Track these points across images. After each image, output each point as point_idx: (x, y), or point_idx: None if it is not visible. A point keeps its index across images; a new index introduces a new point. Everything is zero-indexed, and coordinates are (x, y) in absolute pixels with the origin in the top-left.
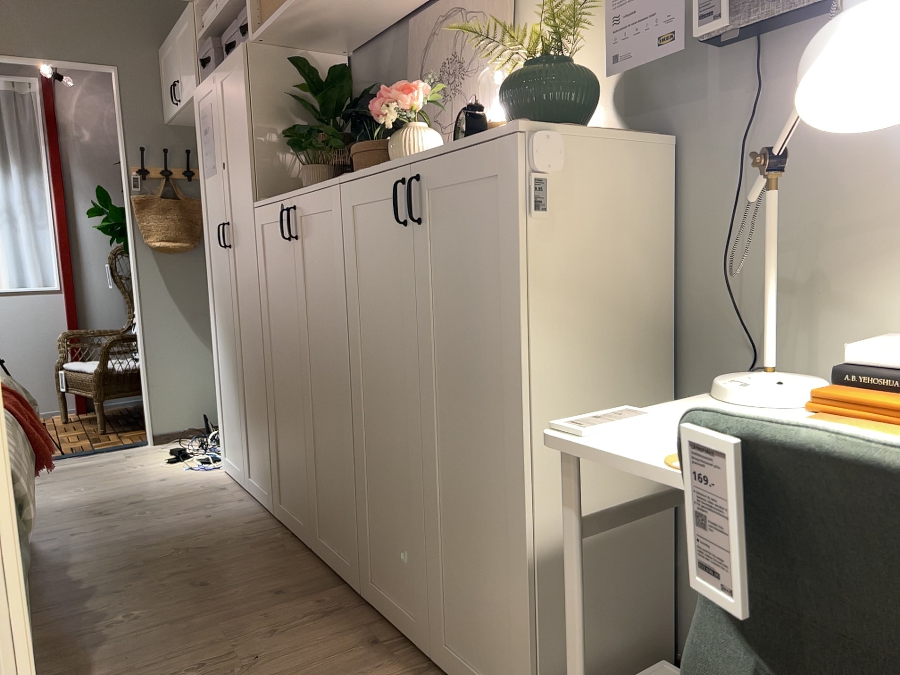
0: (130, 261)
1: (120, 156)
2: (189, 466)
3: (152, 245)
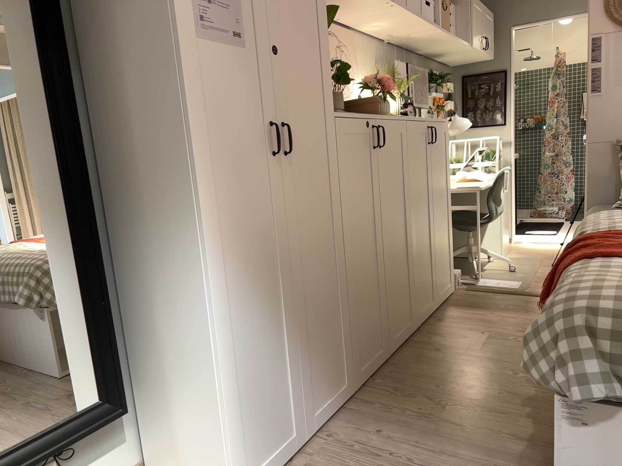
0: None
1: None
2: None
3: None
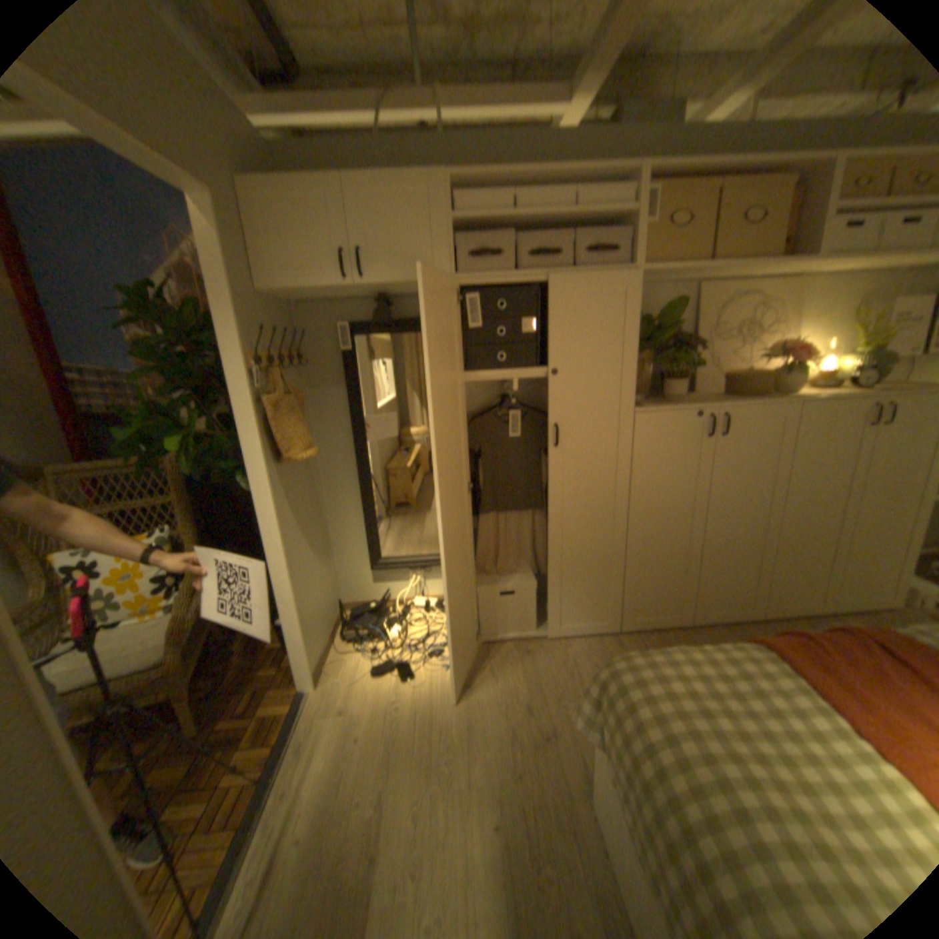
0: (254, 487)
1: (216, 335)
2: (440, 667)
3: (300, 458)
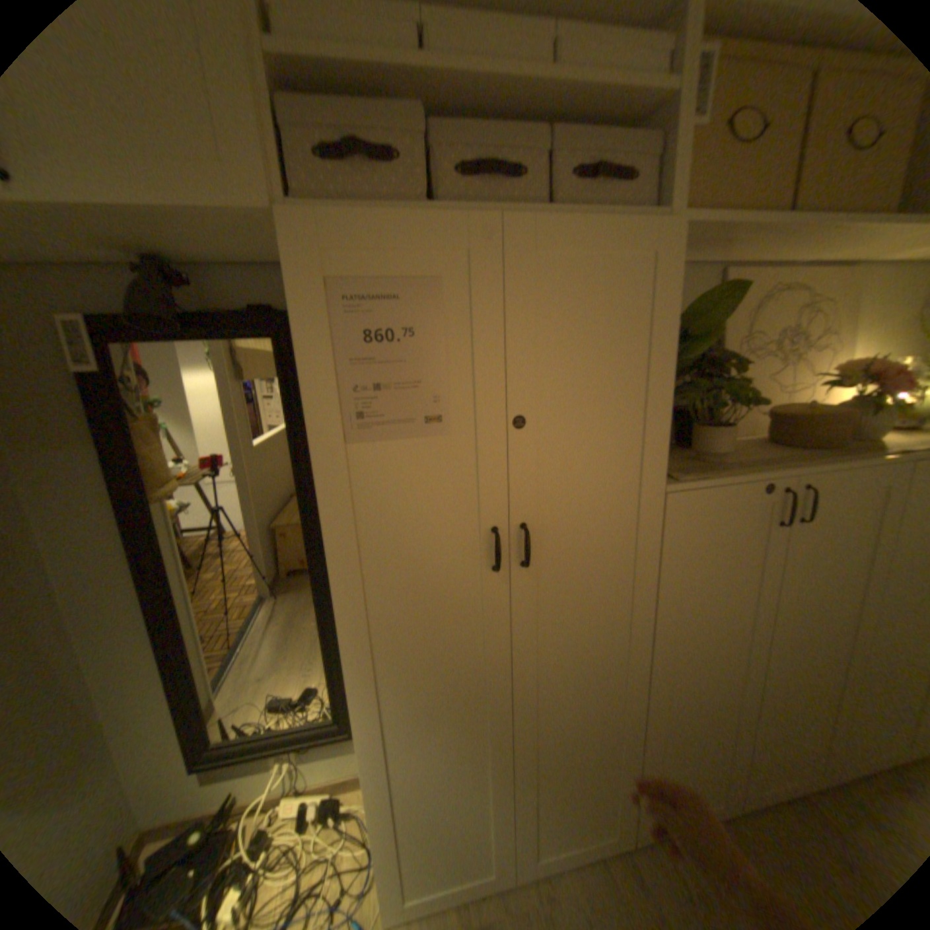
0: None
1: None
2: None
3: None
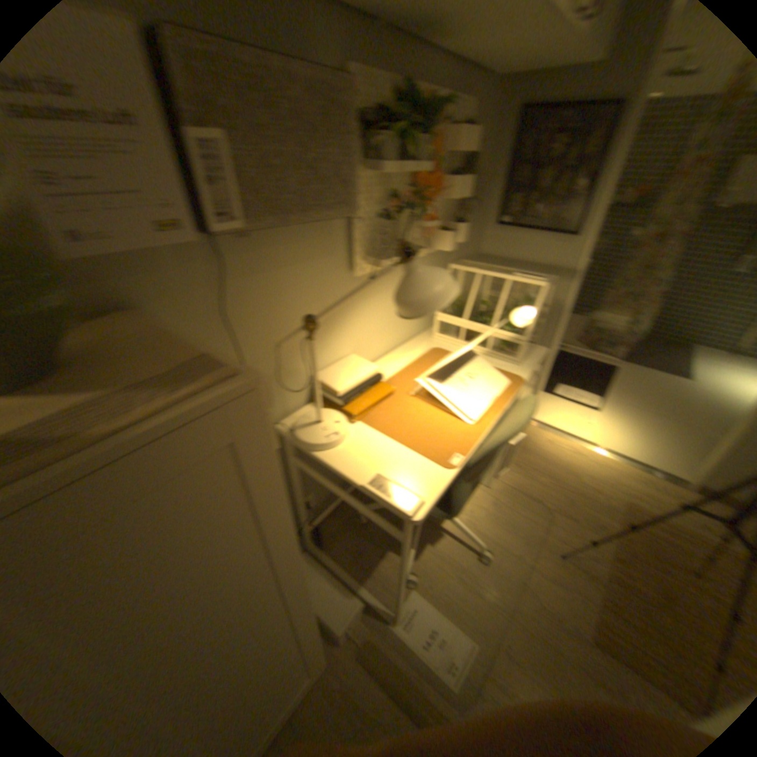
0: None
1: None
2: None
3: None
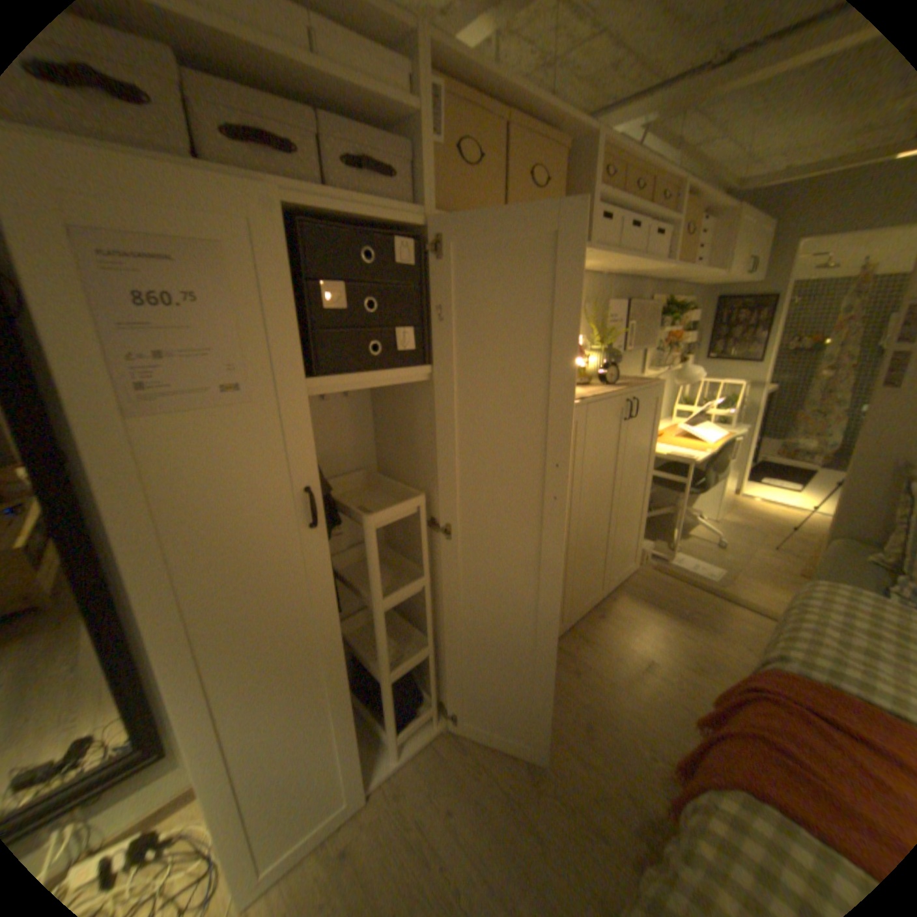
0: None
1: None
2: None
3: None
